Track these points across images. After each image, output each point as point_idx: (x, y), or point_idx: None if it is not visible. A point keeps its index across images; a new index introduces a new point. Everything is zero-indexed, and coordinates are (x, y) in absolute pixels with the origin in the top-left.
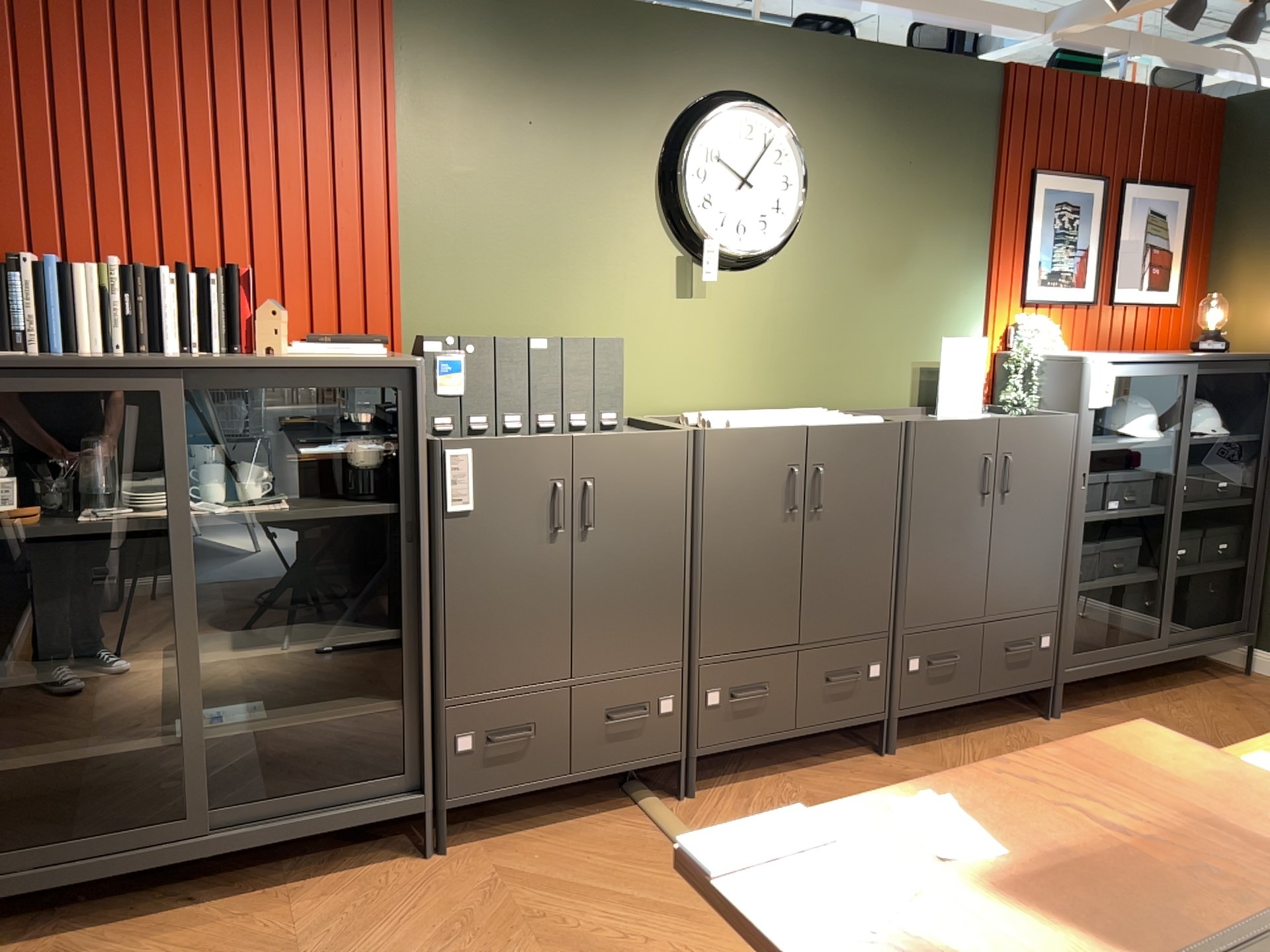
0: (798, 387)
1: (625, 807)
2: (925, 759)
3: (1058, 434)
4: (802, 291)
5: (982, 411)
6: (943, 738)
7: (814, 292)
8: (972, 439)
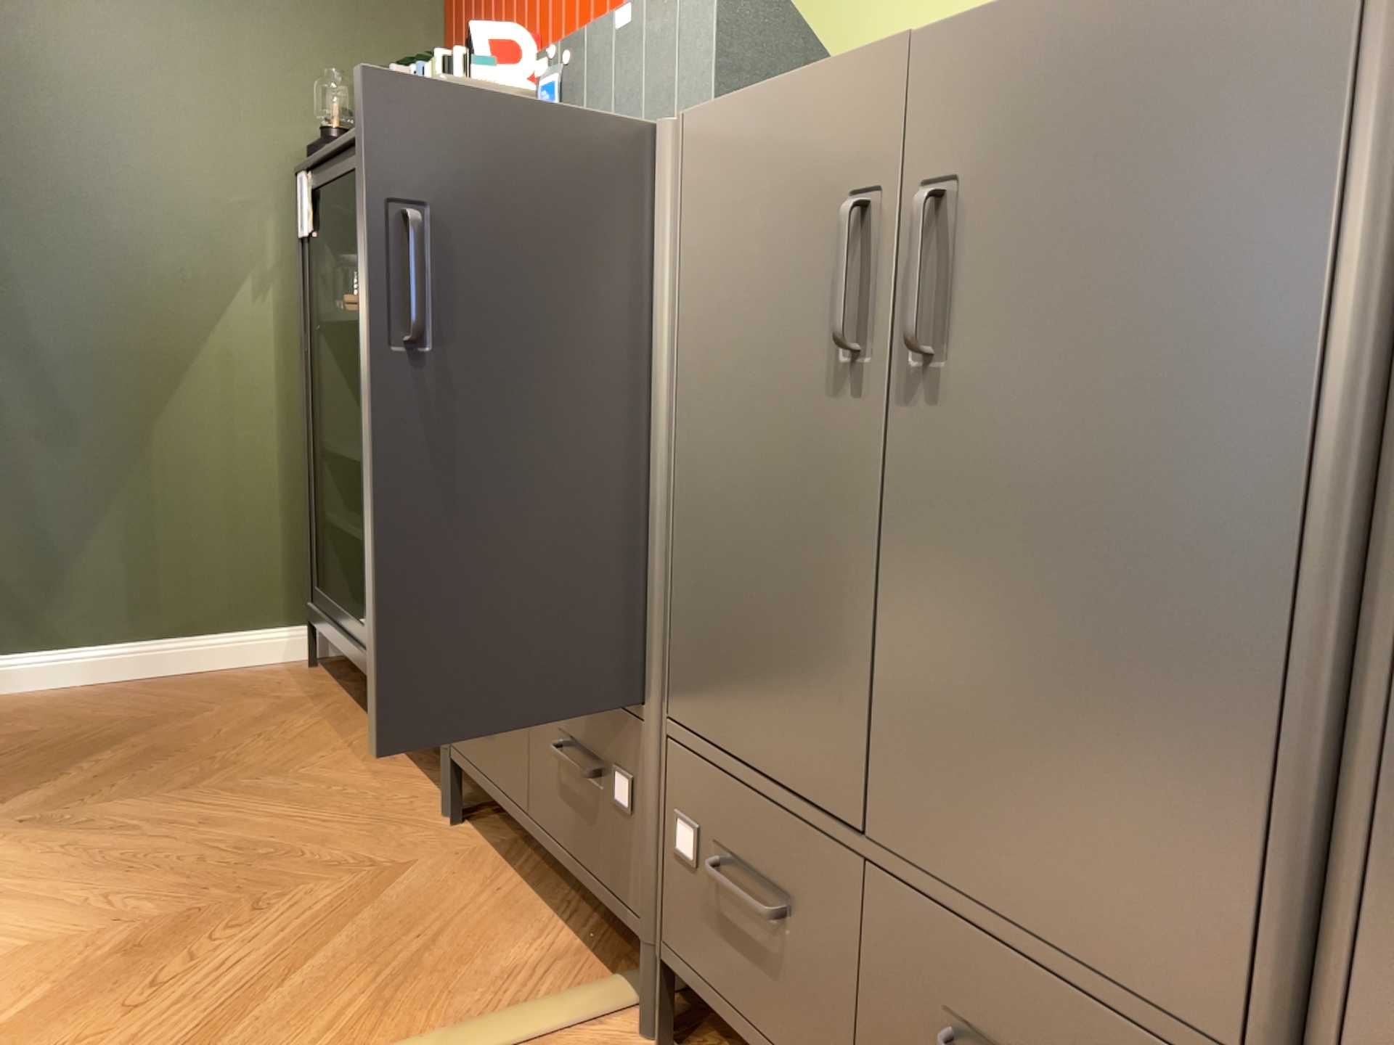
0: None
1: (607, 968)
2: None
3: None
4: None
5: None
6: None
7: None
8: None
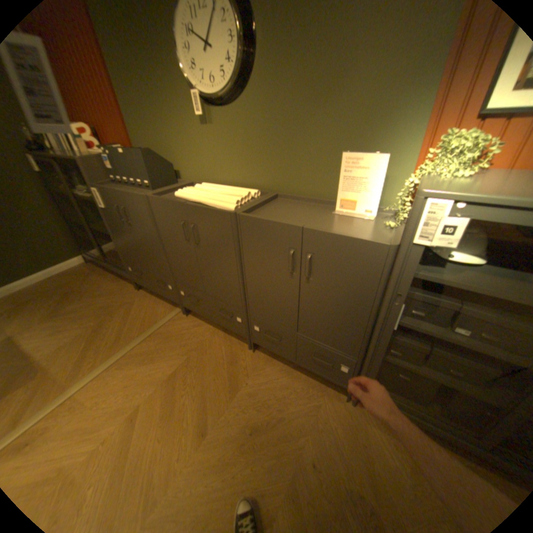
0: (262, 177)
1: (175, 306)
2: (257, 363)
3: (364, 255)
4: (259, 117)
5: (377, 215)
6: (284, 363)
7: (267, 117)
8: (279, 235)
